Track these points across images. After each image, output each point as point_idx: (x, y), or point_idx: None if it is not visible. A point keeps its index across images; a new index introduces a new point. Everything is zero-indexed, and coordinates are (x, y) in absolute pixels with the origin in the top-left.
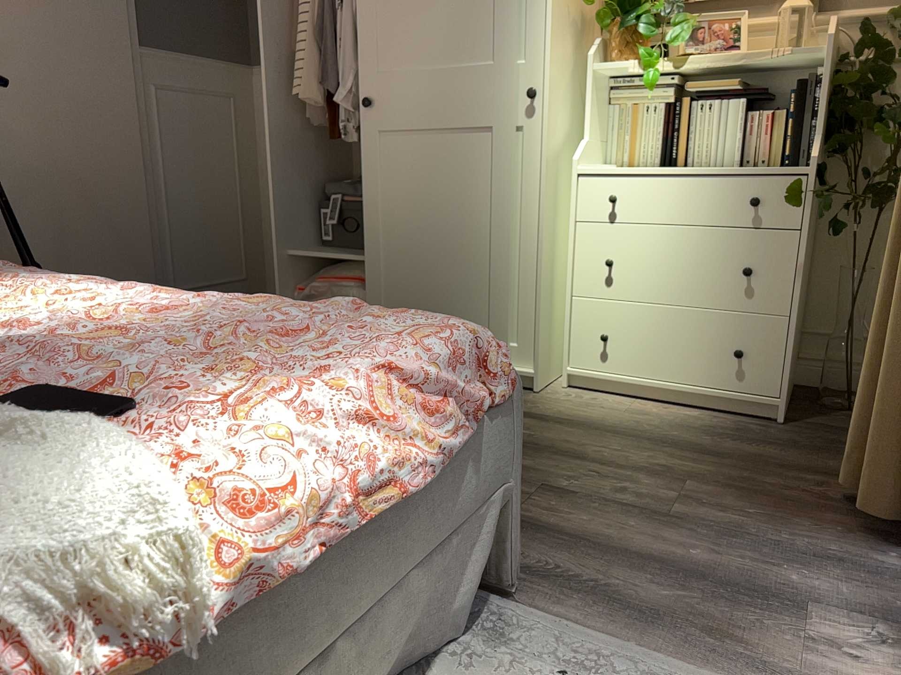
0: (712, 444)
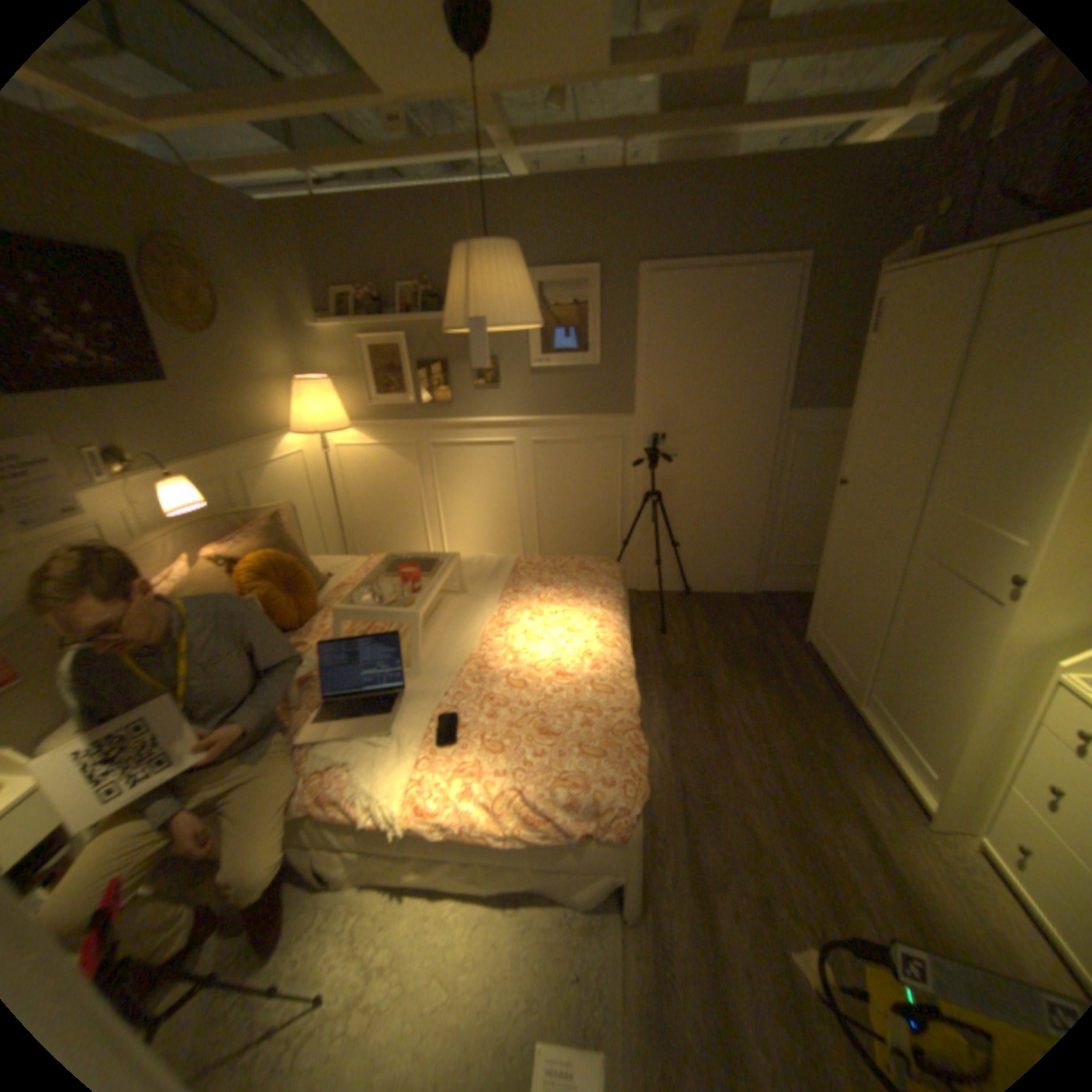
0: None
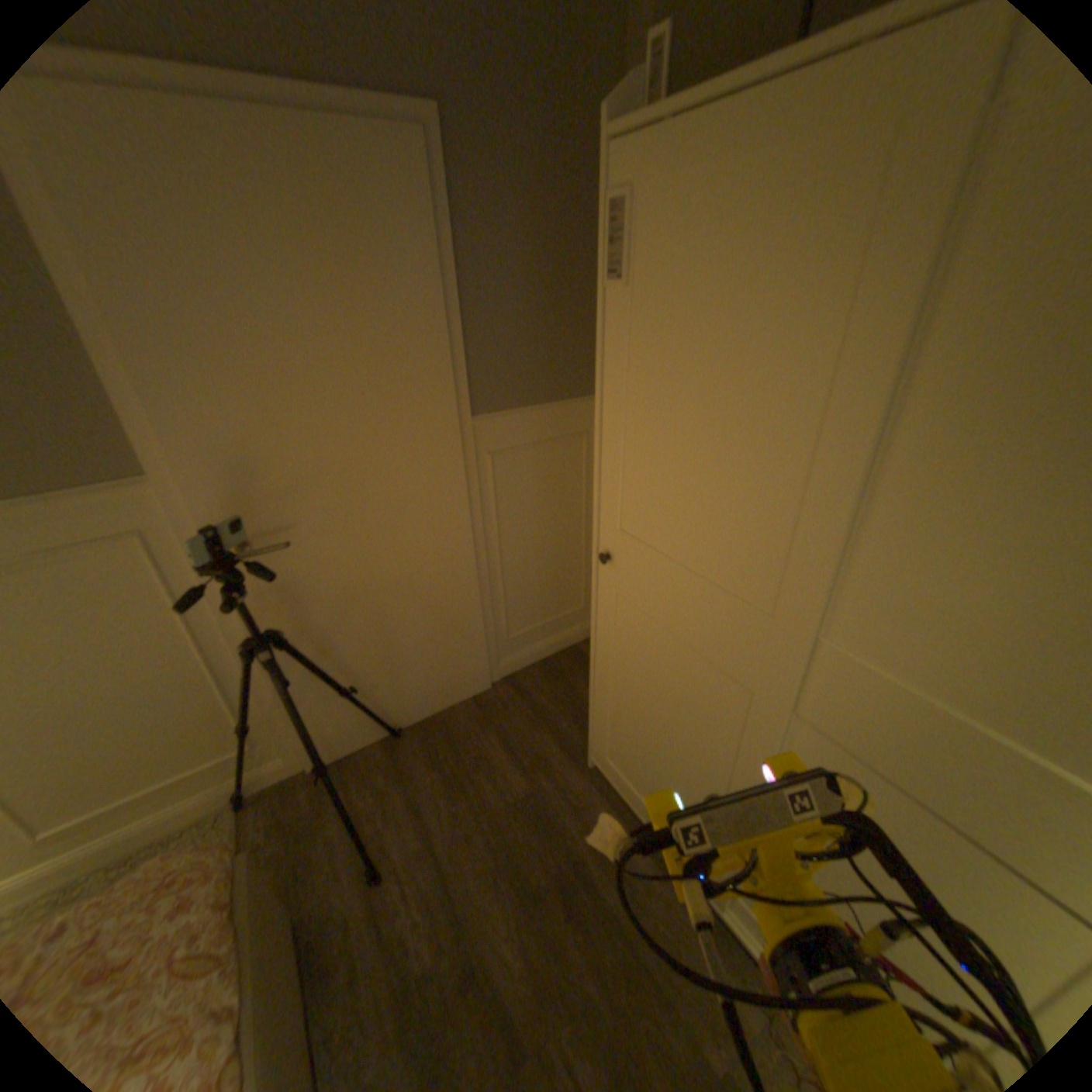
0: None
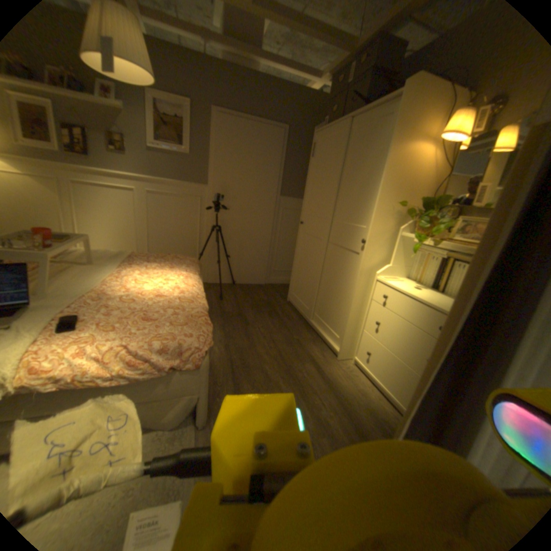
0: (372, 429)
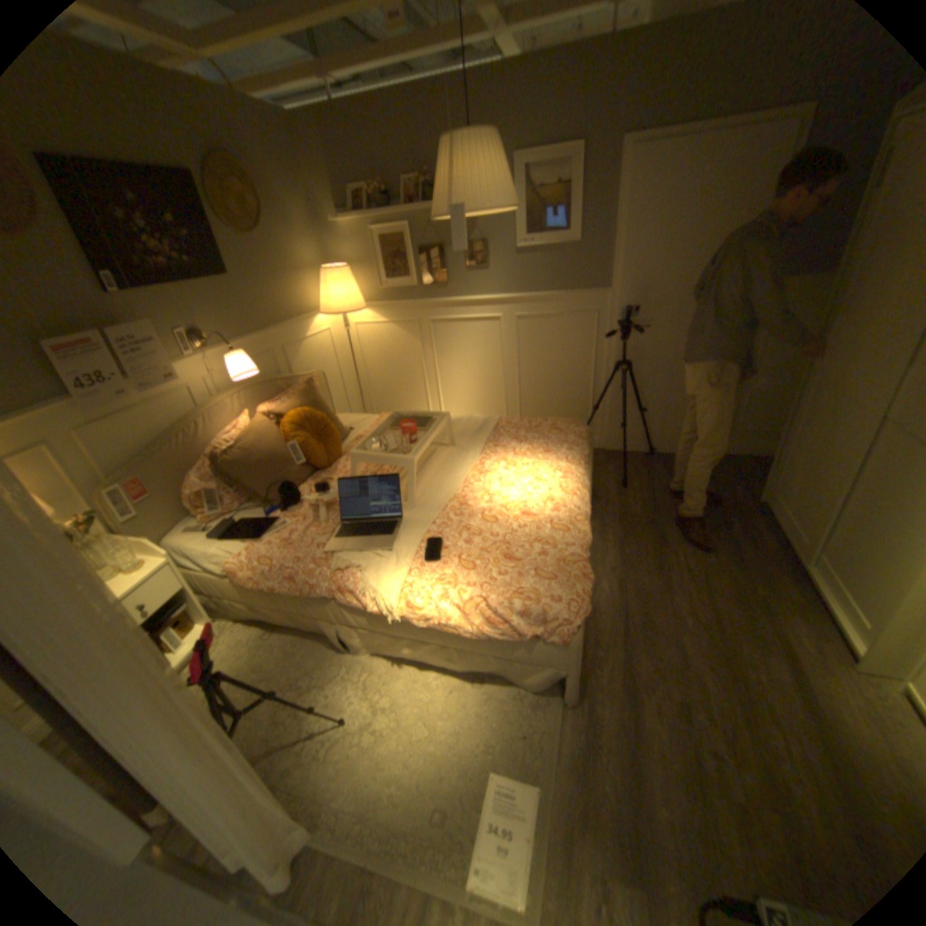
0: None
